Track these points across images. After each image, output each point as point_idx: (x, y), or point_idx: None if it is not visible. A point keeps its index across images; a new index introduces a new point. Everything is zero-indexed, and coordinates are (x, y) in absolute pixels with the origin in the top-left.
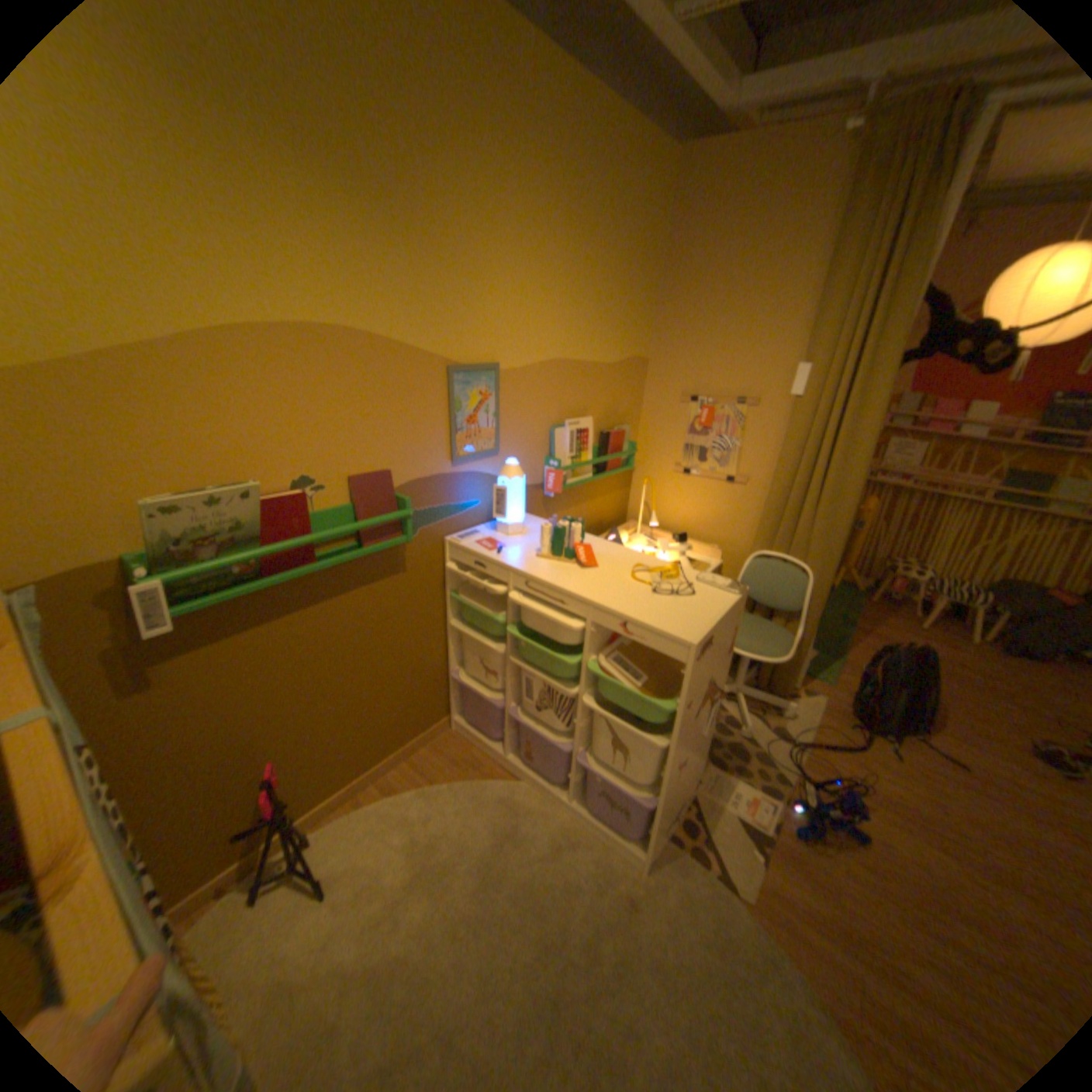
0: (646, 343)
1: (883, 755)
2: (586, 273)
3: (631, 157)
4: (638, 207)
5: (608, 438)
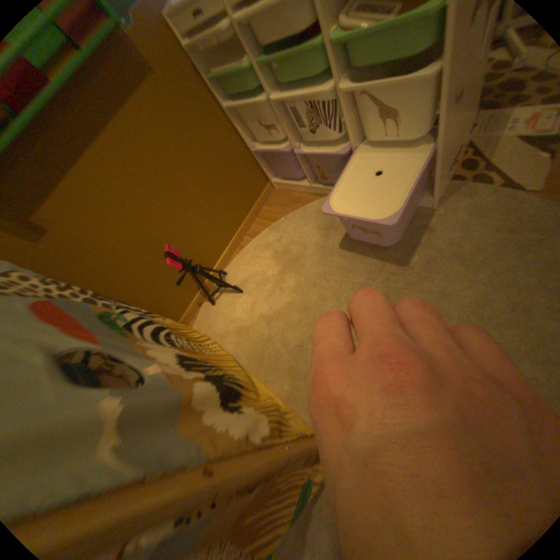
0: None
1: None
2: None
3: None
4: None
5: None
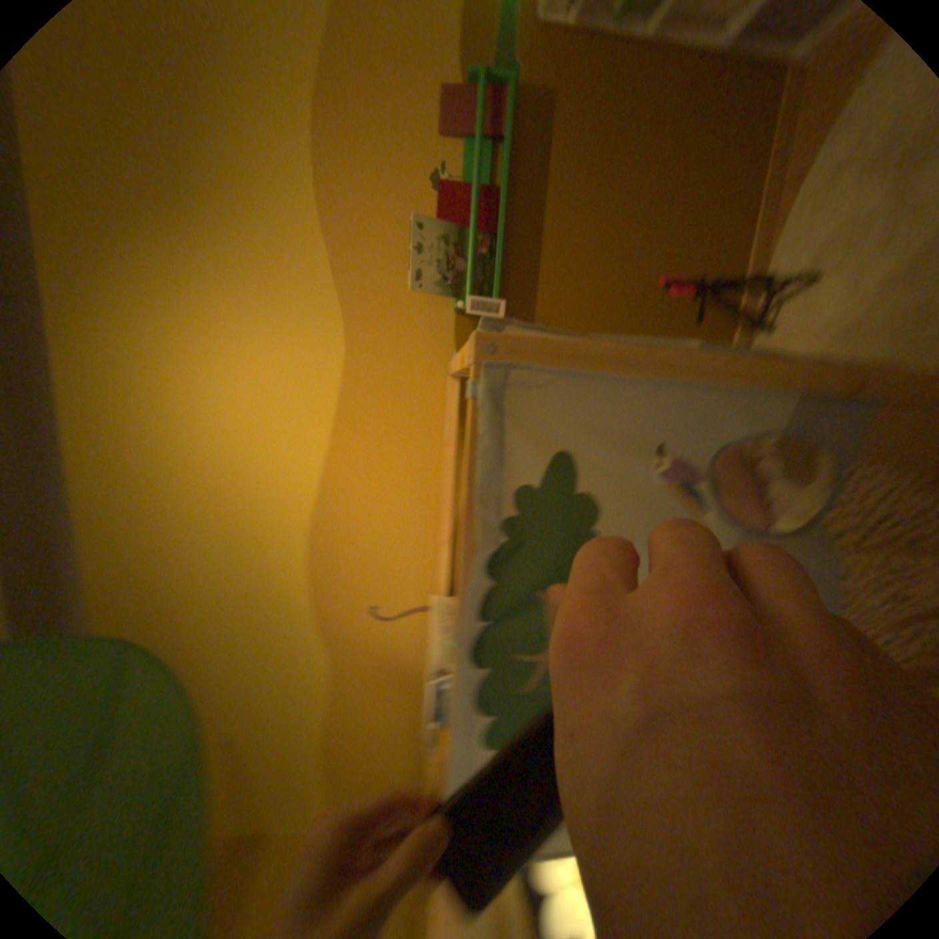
0: None
1: None
2: None
3: None
4: None
5: None
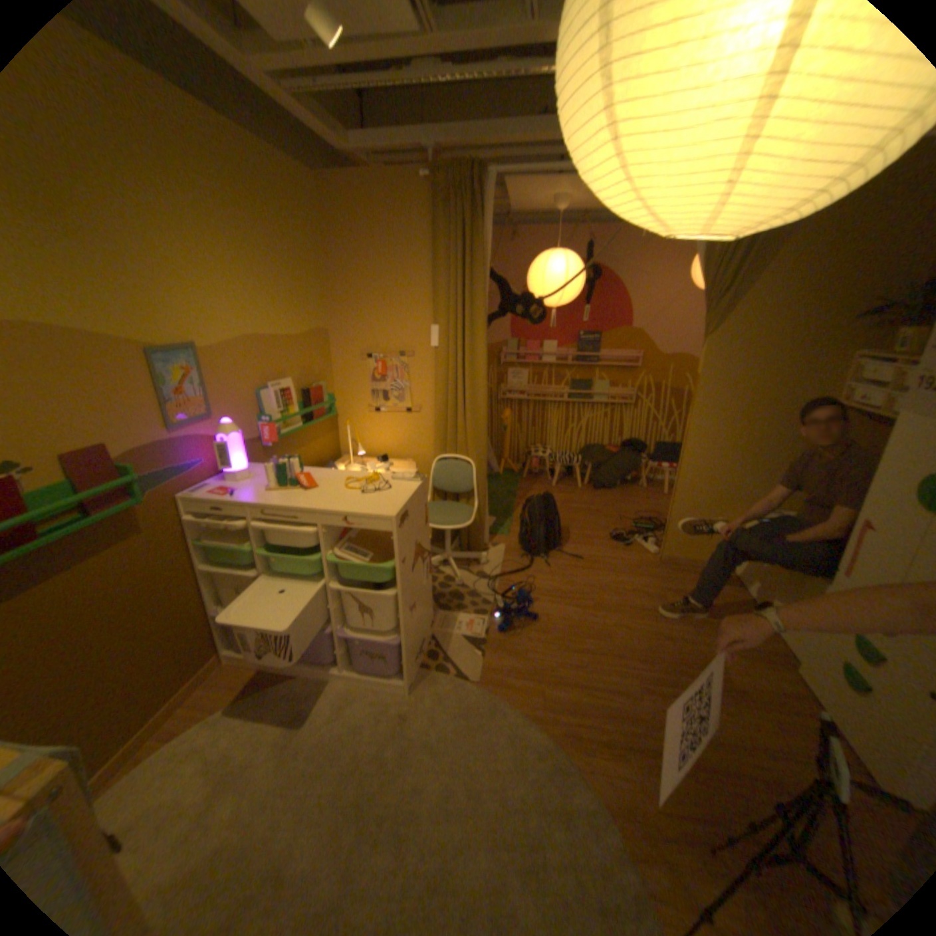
0: (323, 318)
1: (539, 567)
2: (258, 267)
3: (275, 181)
4: (290, 217)
5: (309, 393)
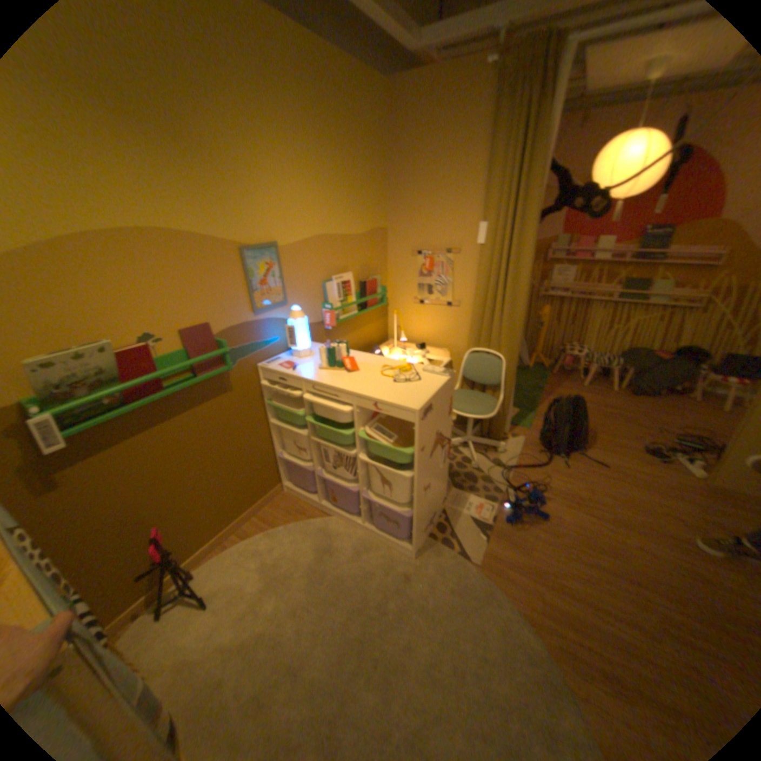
0: (383, 218)
1: (557, 466)
2: (330, 173)
3: (351, 89)
4: (361, 124)
5: (364, 285)
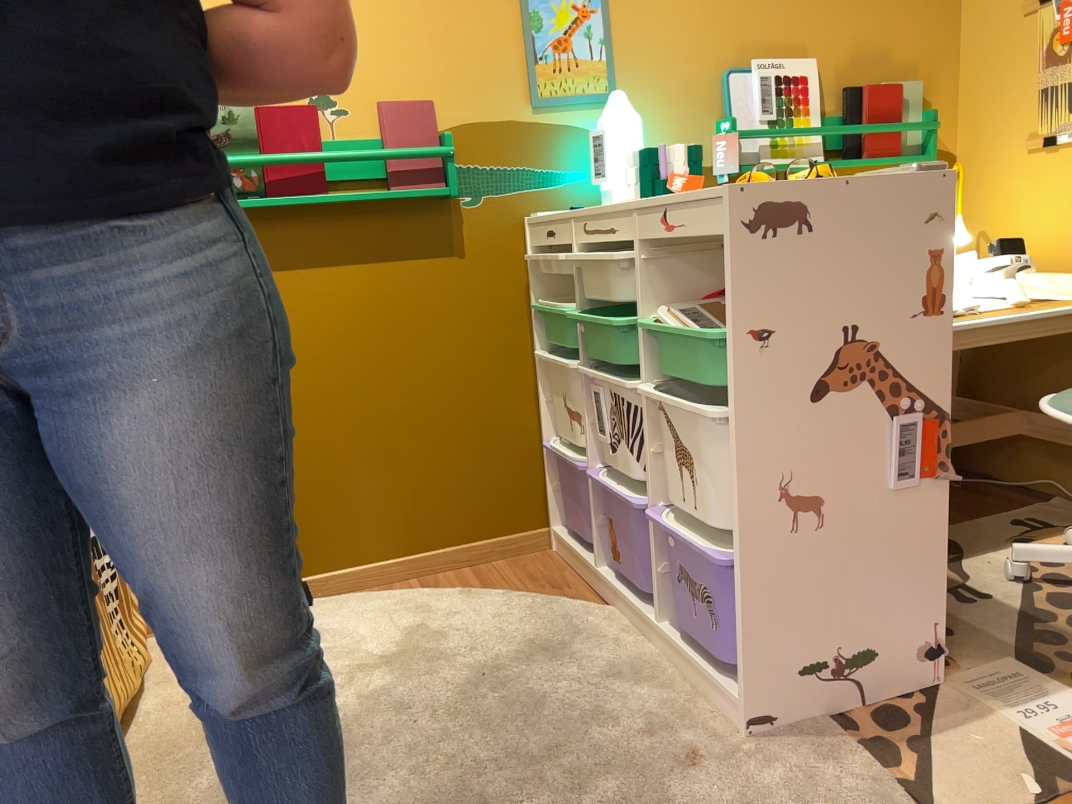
0: None
1: None
2: None
3: None
4: None
5: (858, 97)
